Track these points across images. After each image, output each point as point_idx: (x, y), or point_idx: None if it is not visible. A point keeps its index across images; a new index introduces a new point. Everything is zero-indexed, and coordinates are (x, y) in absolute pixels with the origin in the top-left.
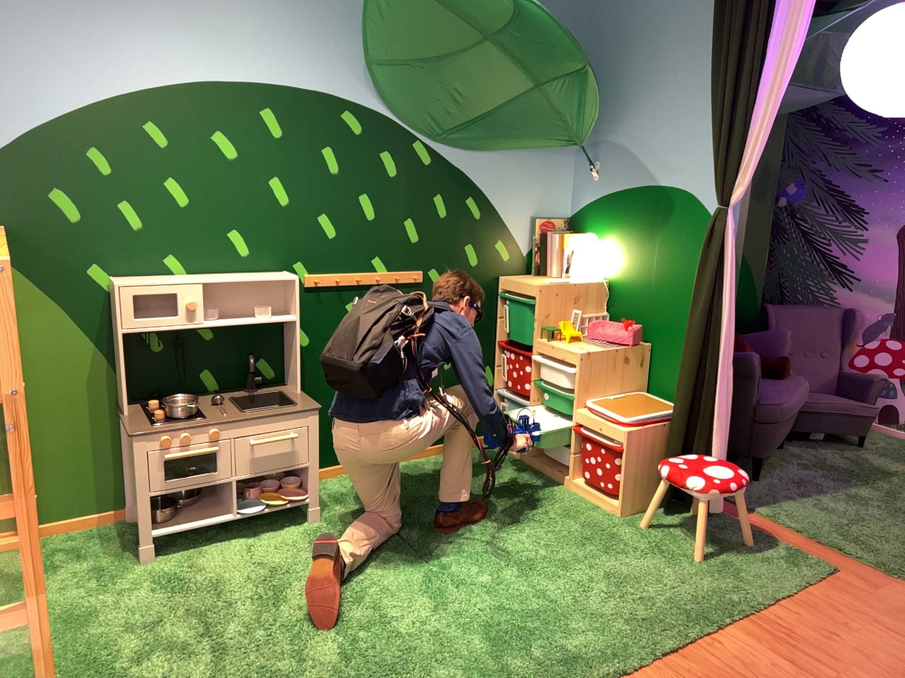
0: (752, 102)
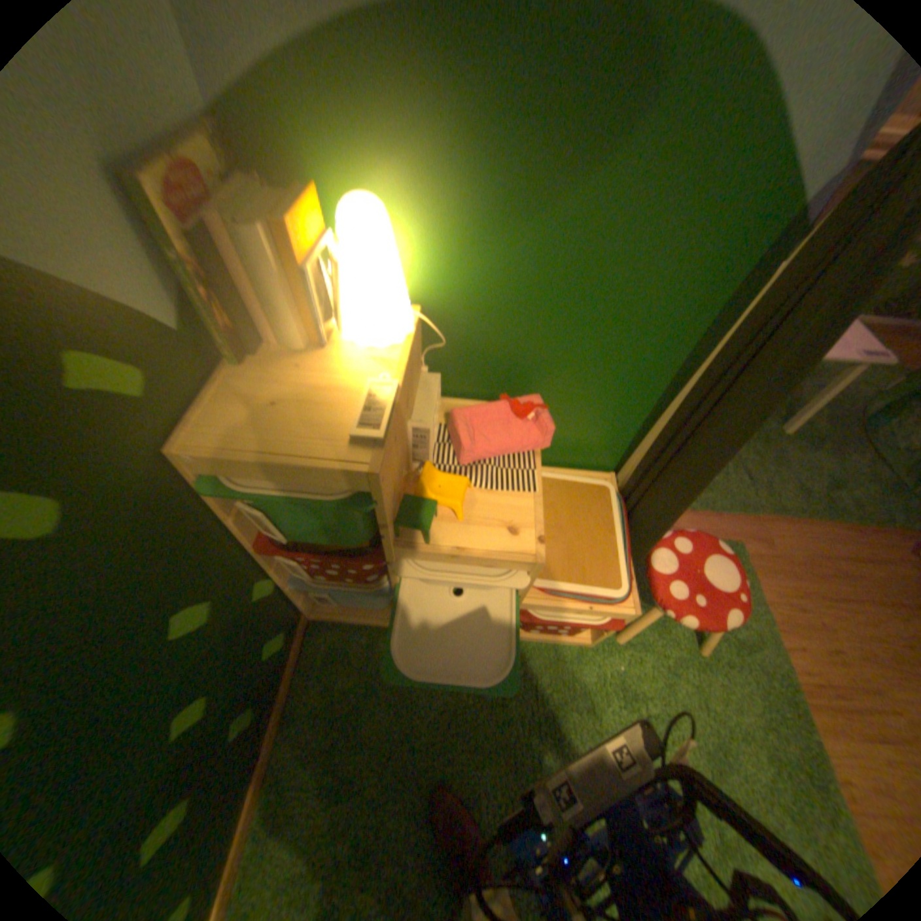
0: None
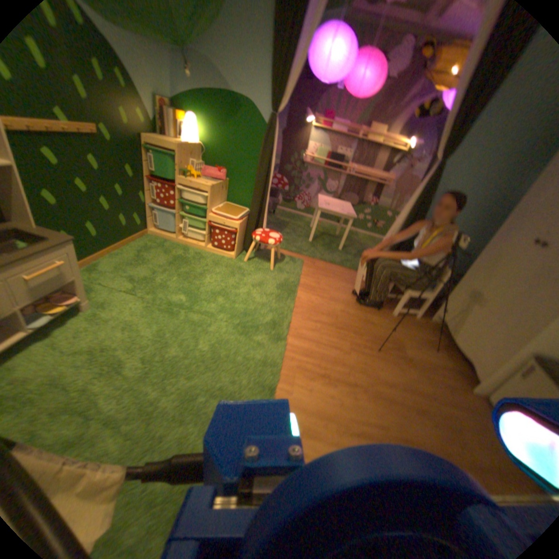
0: (296, 52)
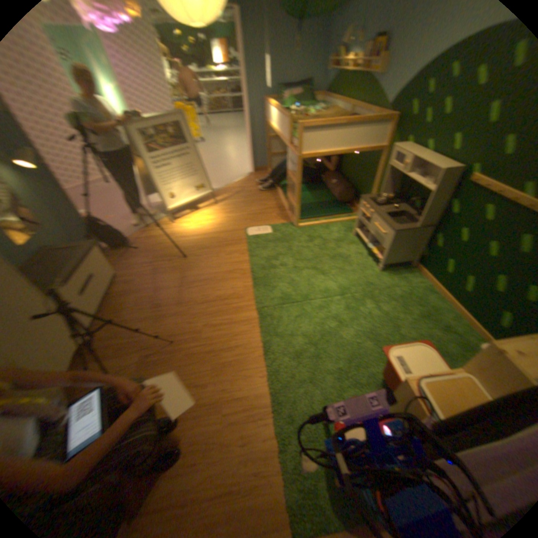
0: None
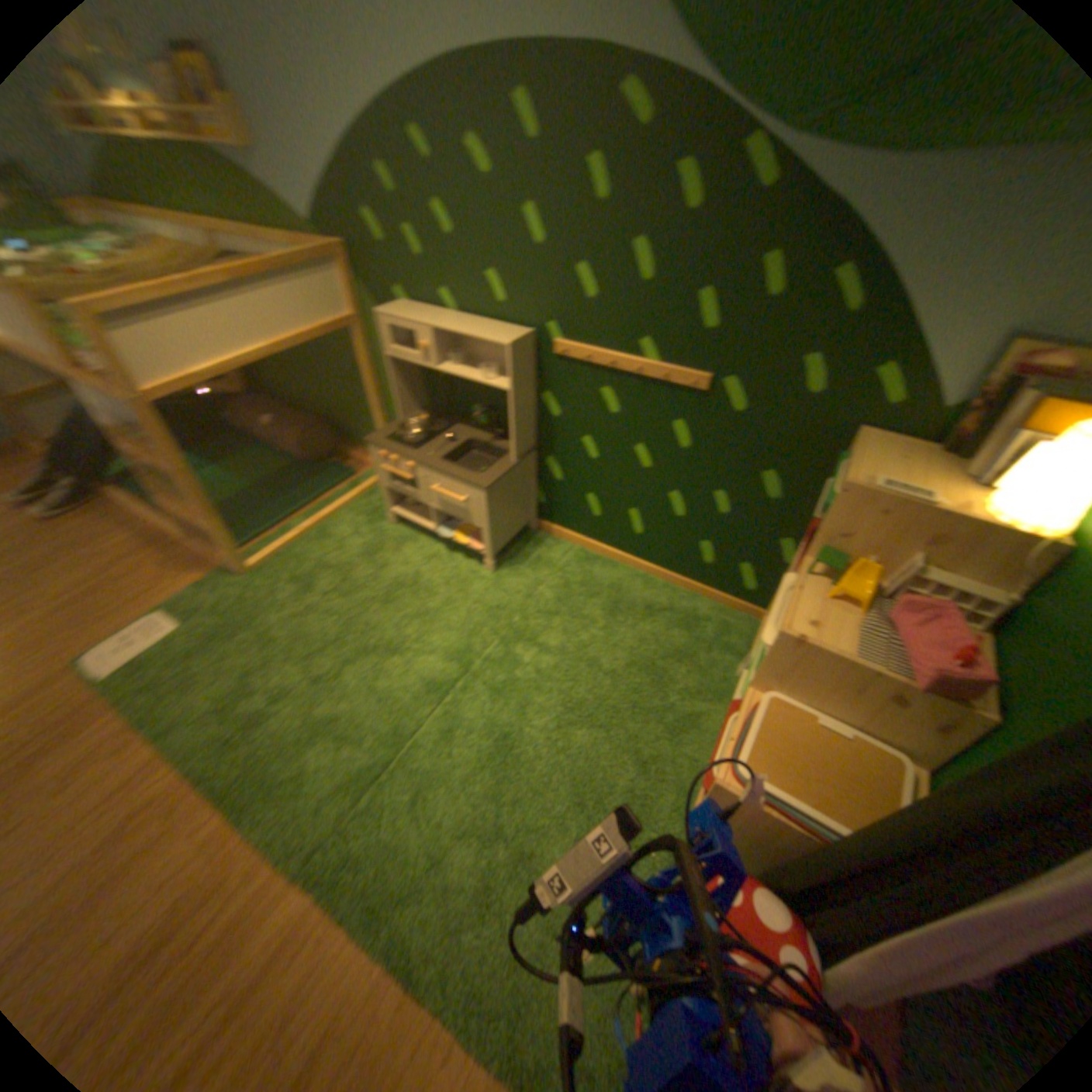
0: None
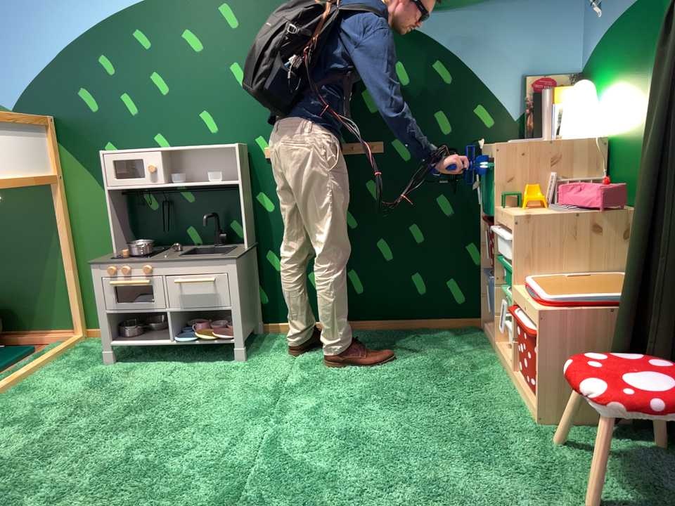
0: None
